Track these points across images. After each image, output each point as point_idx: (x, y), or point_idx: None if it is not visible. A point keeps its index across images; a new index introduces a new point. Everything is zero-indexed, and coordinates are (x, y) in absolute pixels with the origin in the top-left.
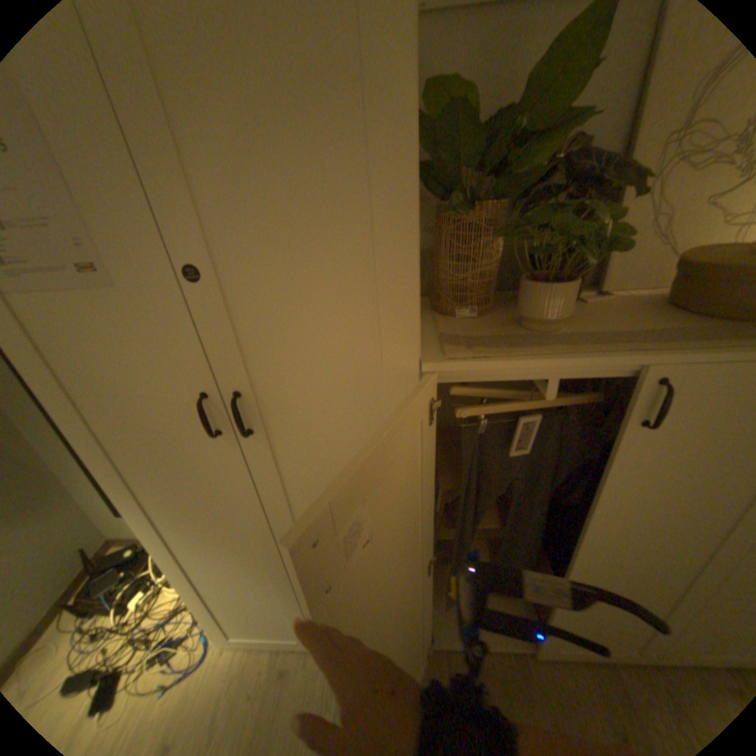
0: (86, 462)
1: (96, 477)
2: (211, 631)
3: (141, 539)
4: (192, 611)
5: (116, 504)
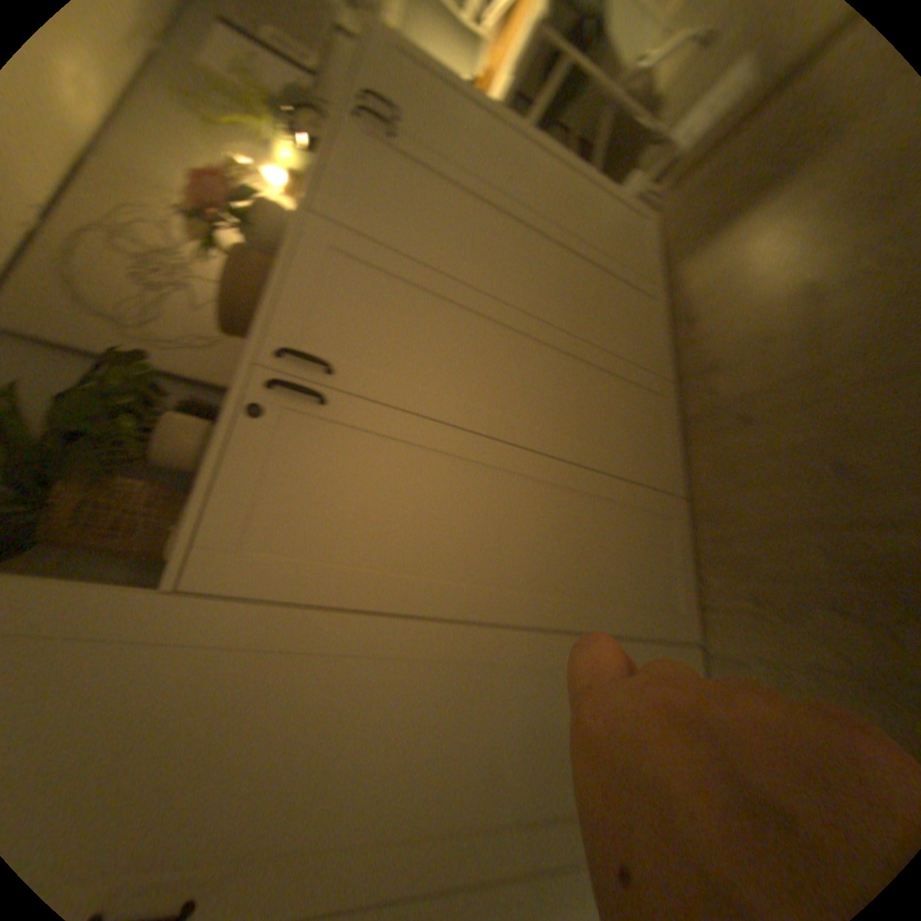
0: None
1: None
2: None
3: None
4: None
5: None
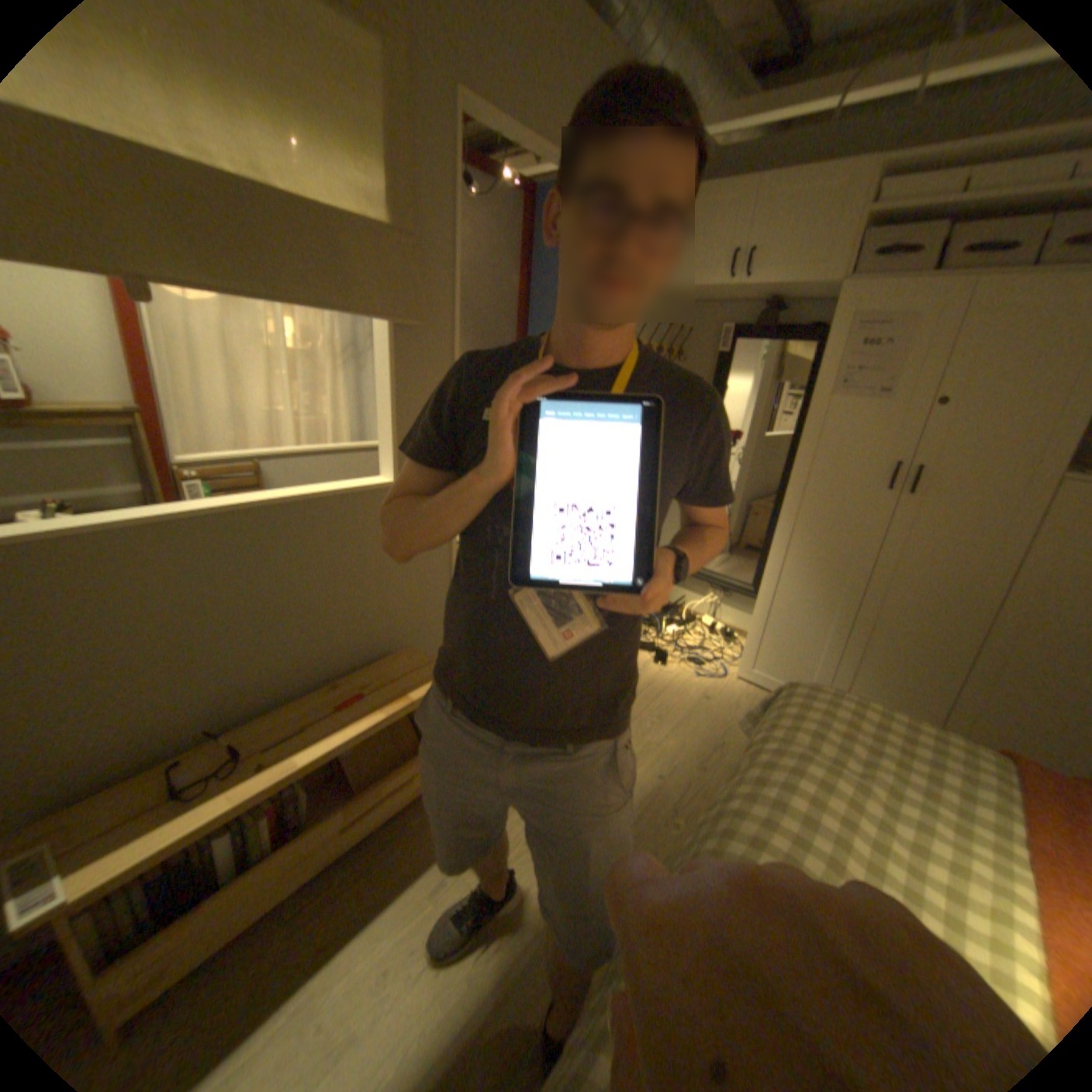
0: (789, 488)
1: (786, 499)
2: (748, 655)
3: (771, 551)
4: (751, 627)
5: (780, 520)
